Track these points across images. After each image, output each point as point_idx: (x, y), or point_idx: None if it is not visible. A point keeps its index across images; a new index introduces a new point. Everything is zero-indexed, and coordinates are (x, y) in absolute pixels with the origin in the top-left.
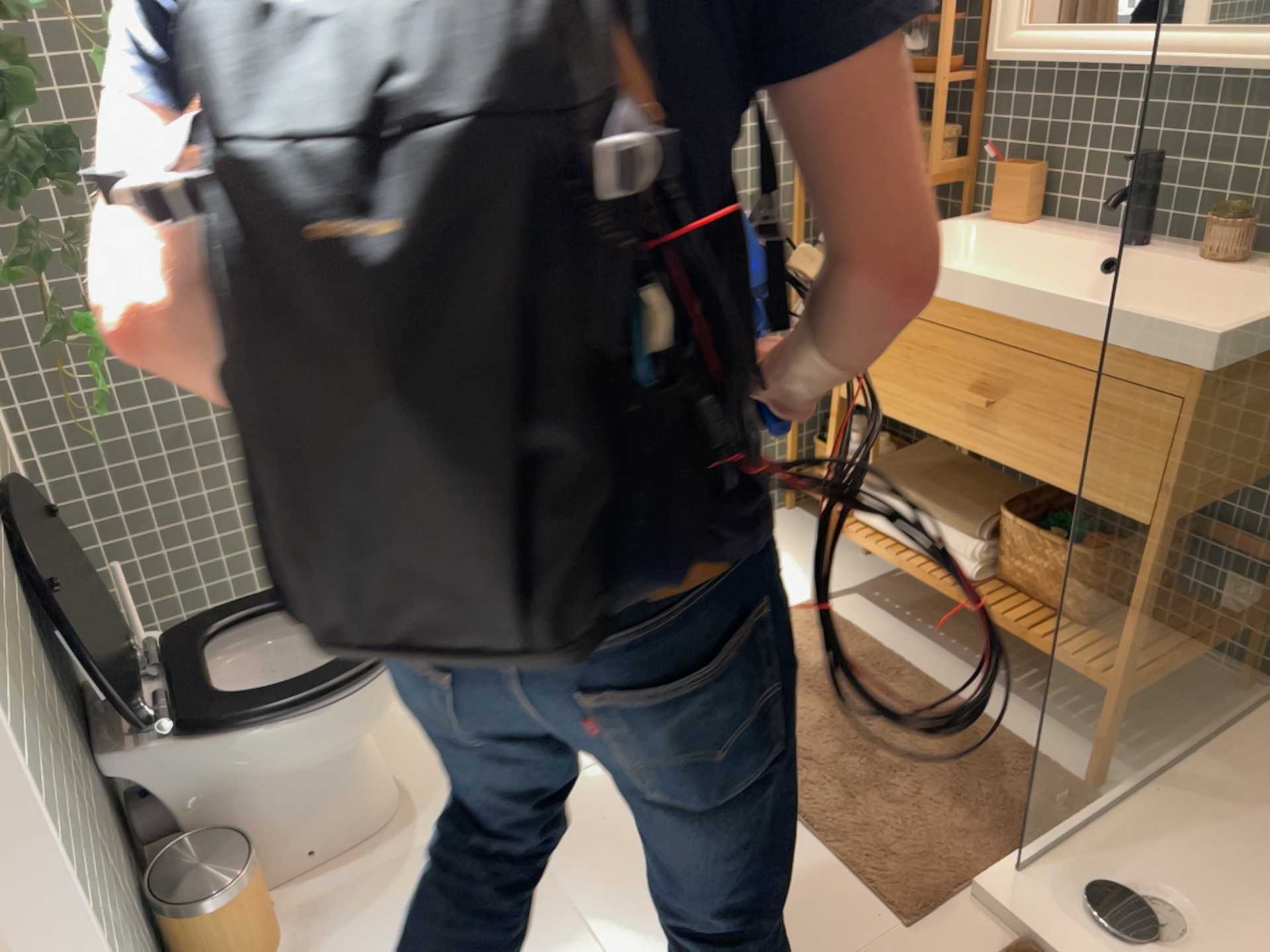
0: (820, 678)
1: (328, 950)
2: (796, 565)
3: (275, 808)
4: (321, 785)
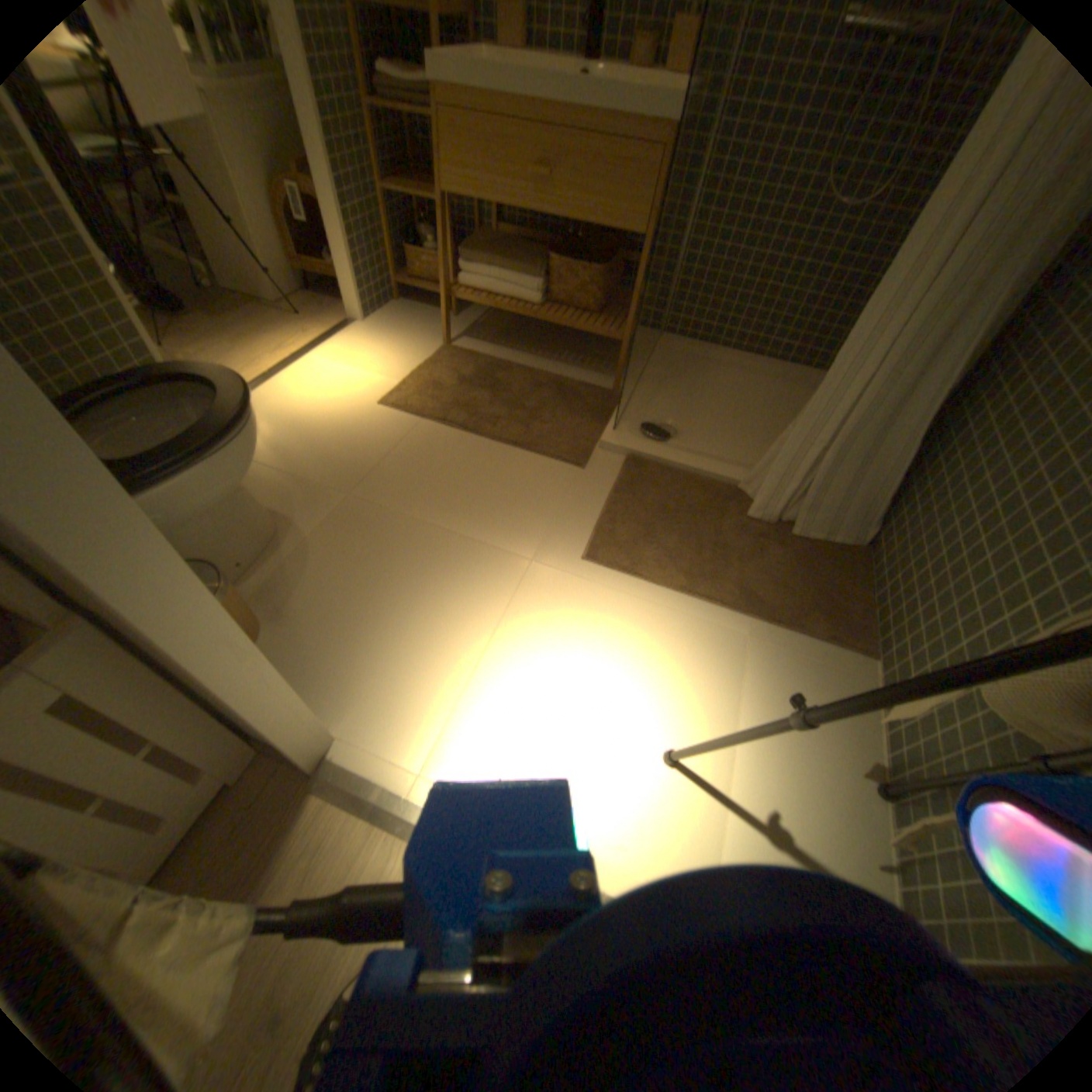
0: (472, 379)
1: (284, 601)
2: (421, 328)
3: (191, 538)
4: (216, 514)
